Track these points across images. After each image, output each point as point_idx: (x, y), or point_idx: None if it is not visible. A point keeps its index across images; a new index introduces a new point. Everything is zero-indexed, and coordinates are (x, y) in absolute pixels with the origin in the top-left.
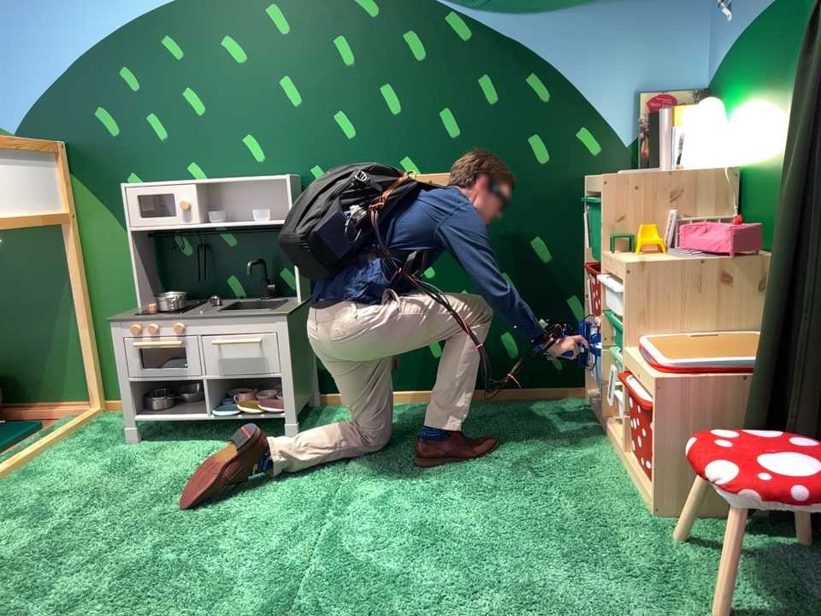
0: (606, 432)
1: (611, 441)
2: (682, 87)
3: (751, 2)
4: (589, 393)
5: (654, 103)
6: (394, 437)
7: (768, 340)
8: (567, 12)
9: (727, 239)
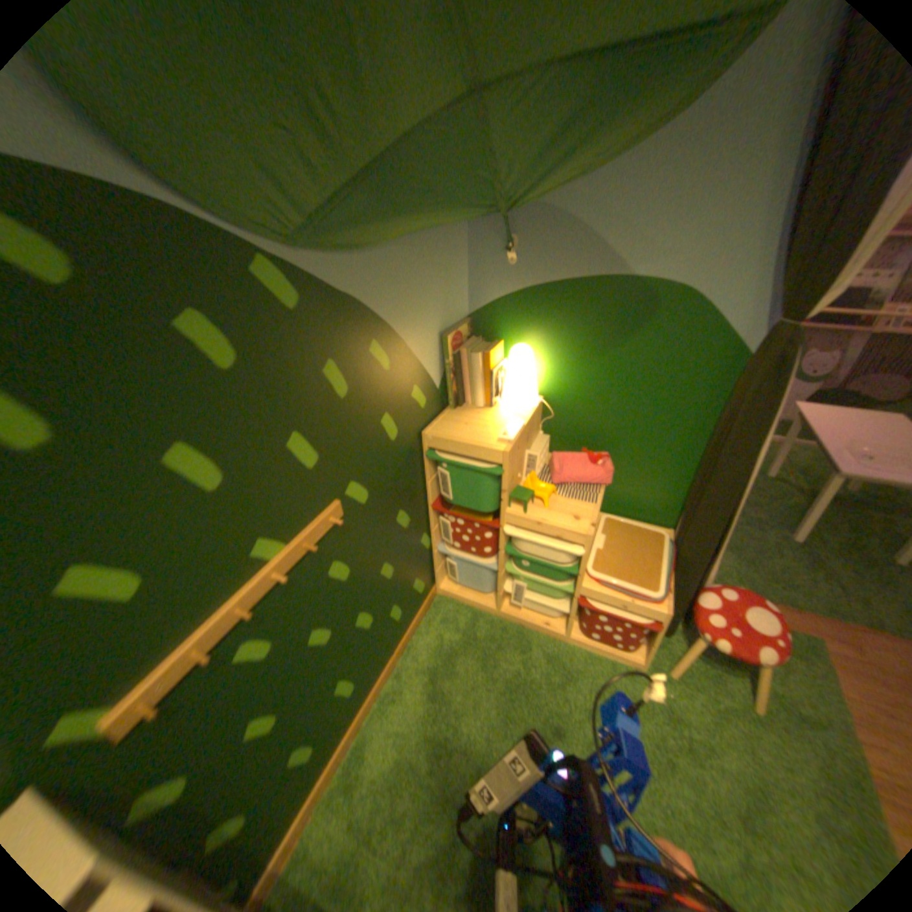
0: (511, 620)
1: (527, 626)
2: (461, 319)
3: (558, 261)
4: (448, 590)
5: (456, 341)
6: (427, 821)
7: (709, 554)
8: (394, 247)
9: (608, 476)
